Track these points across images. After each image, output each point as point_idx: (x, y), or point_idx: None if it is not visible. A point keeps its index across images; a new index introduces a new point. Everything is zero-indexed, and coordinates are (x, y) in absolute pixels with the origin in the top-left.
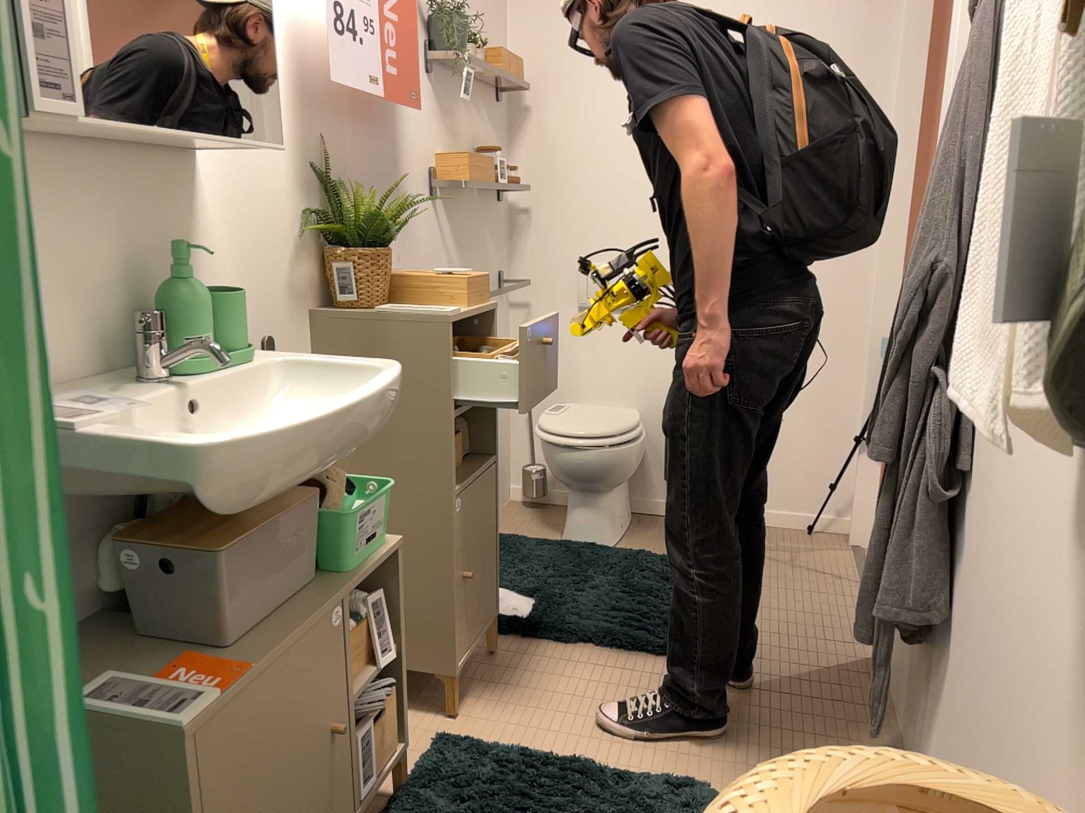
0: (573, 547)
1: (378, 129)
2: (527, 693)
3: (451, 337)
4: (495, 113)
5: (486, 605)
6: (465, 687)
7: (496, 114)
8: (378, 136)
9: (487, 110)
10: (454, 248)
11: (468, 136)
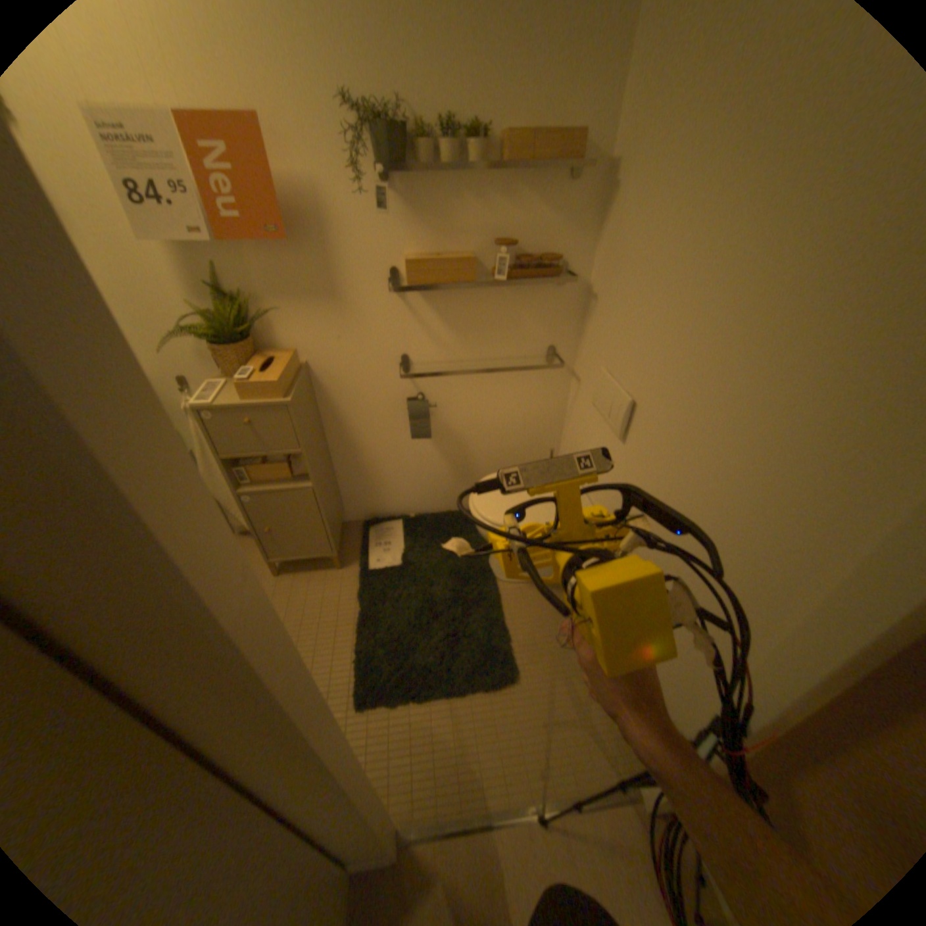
0: (478, 560)
1: (290, 245)
2: (300, 597)
3: (198, 419)
4: (560, 189)
5: (307, 547)
6: (303, 568)
7: (568, 190)
8: (291, 250)
9: (537, 190)
10: (442, 328)
11: (482, 225)
